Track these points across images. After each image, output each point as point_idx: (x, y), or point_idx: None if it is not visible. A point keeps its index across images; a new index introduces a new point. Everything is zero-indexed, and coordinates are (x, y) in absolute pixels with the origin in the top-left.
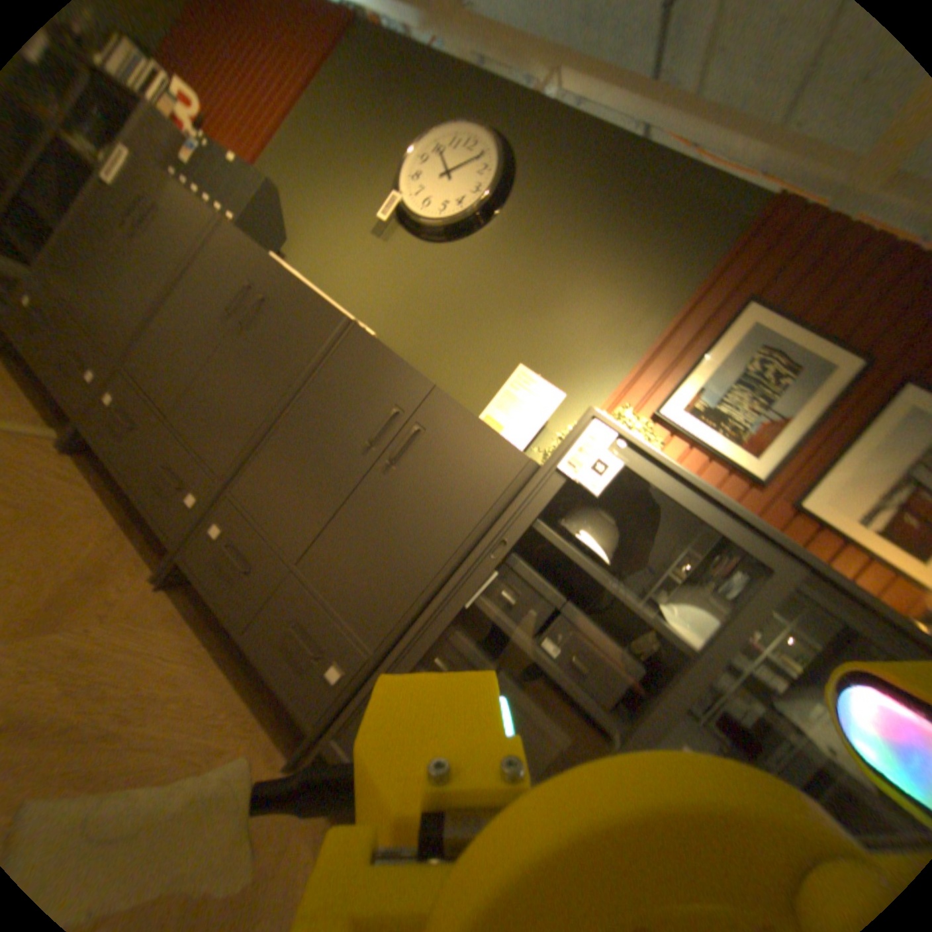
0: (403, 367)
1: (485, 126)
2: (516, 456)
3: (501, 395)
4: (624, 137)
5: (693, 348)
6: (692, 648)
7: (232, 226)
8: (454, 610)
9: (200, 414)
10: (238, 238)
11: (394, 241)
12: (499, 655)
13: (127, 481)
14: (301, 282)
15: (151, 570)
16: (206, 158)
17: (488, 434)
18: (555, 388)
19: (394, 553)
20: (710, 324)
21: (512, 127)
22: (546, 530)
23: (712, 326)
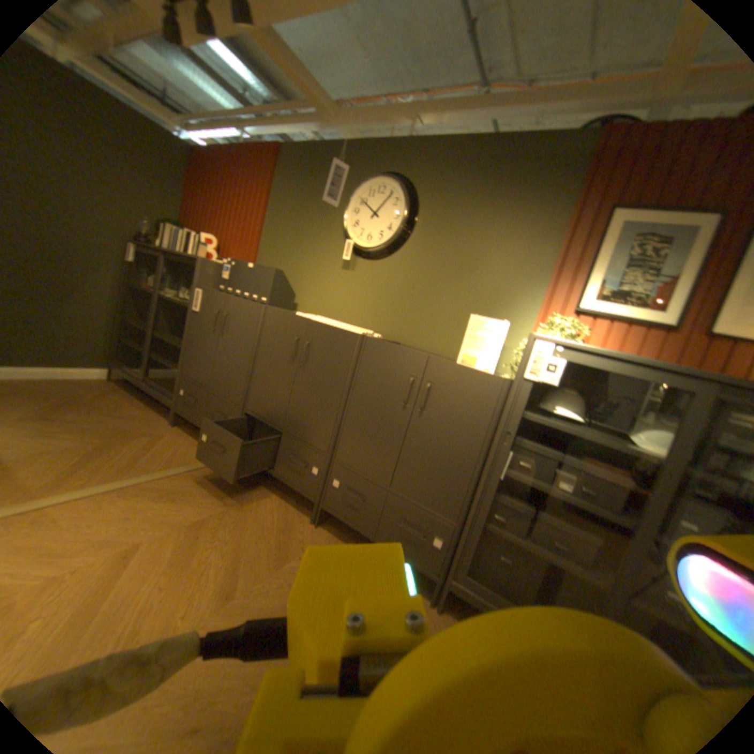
0: (405, 351)
1: (387, 174)
2: (495, 379)
3: (467, 338)
4: (480, 138)
5: (586, 255)
6: (660, 458)
7: (273, 306)
8: (495, 483)
9: (299, 419)
10: (280, 312)
11: (358, 266)
12: (534, 502)
13: (274, 470)
14: (325, 324)
15: (307, 516)
16: (237, 270)
17: (473, 372)
18: (501, 321)
19: (444, 461)
20: (591, 235)
21: (403, 164)
22: (533, 416)
23: (593, 235)
